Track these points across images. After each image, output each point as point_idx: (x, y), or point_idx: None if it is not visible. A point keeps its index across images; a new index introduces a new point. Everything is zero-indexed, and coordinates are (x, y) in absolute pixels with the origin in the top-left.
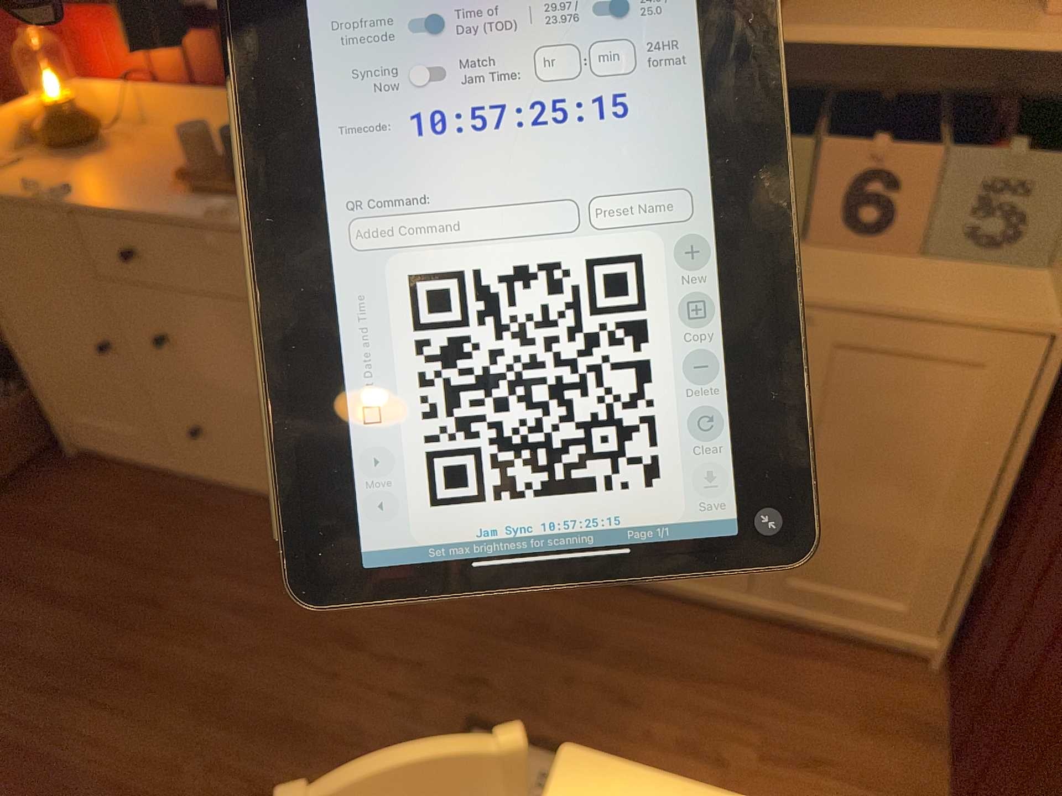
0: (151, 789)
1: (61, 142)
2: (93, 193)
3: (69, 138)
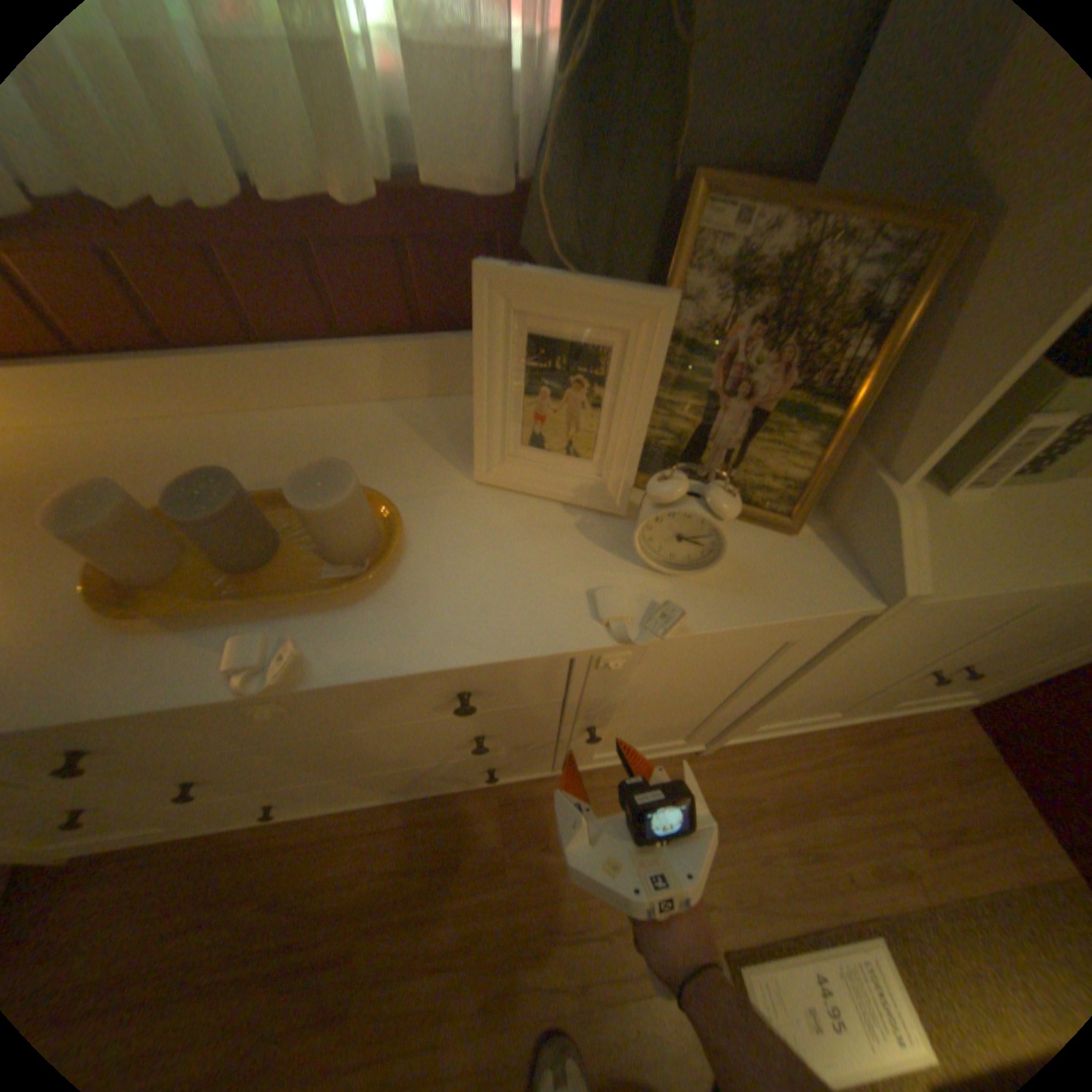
0: None
1: None
2: None
3: None
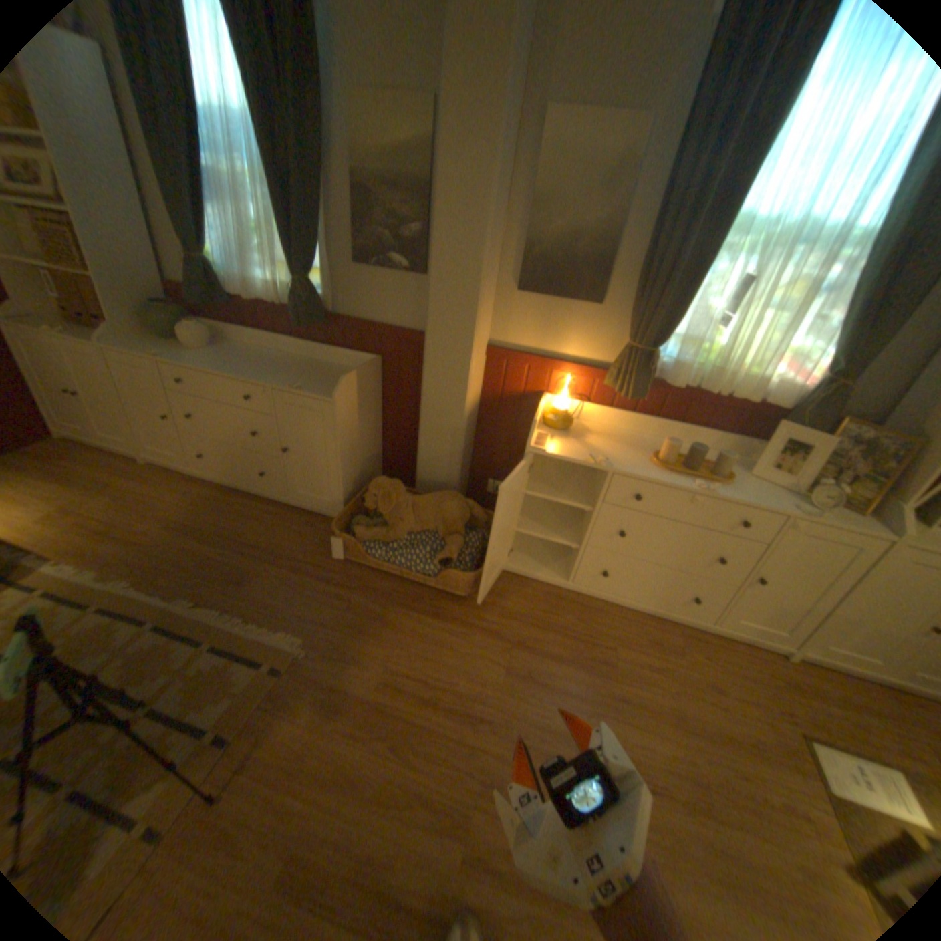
0: (689, 778)
1: (561, 427)
2: (614, 462)
3: (565, 425)
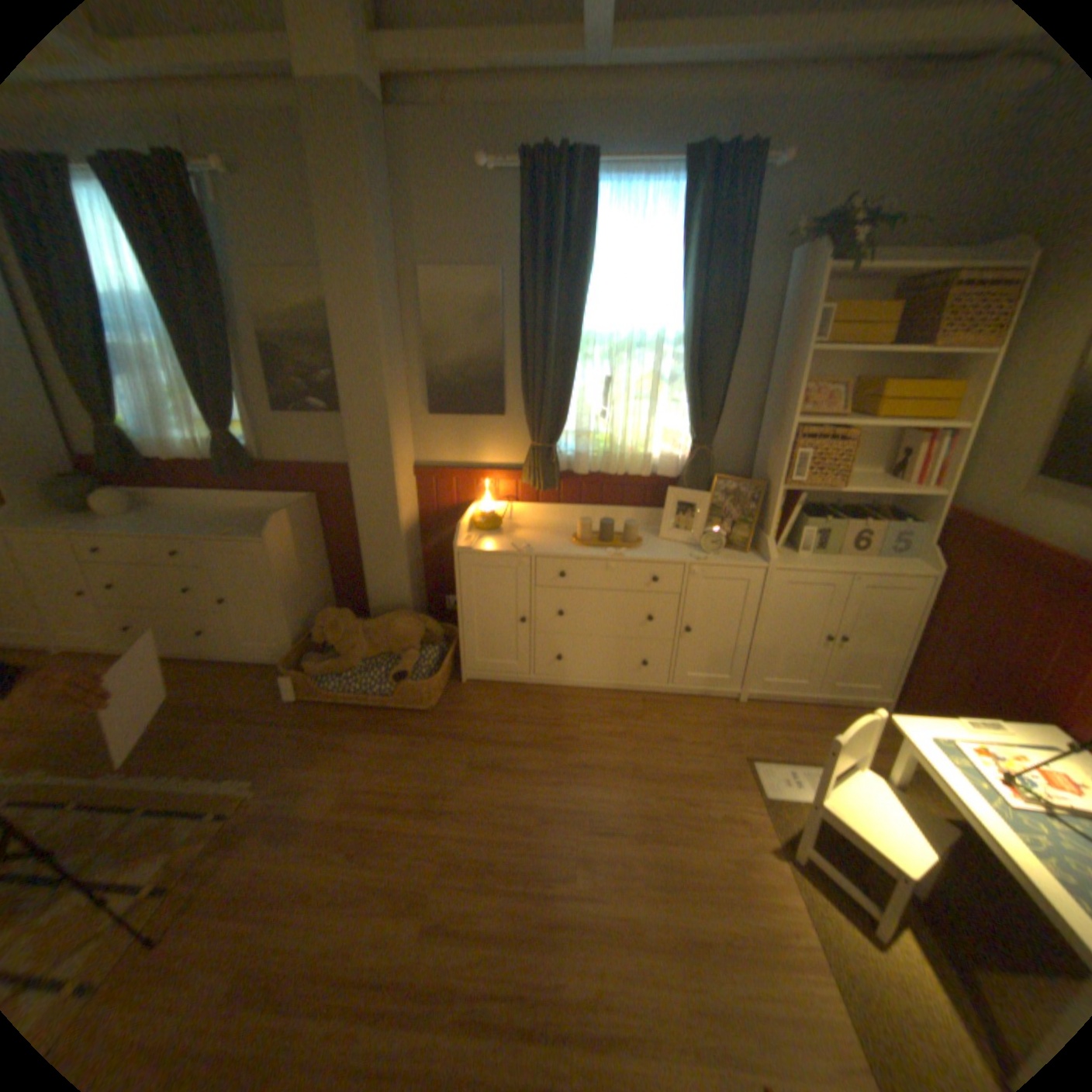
0: (640, 817)
1: (490, 528)
2: (535, 549)
3: (493, 526)
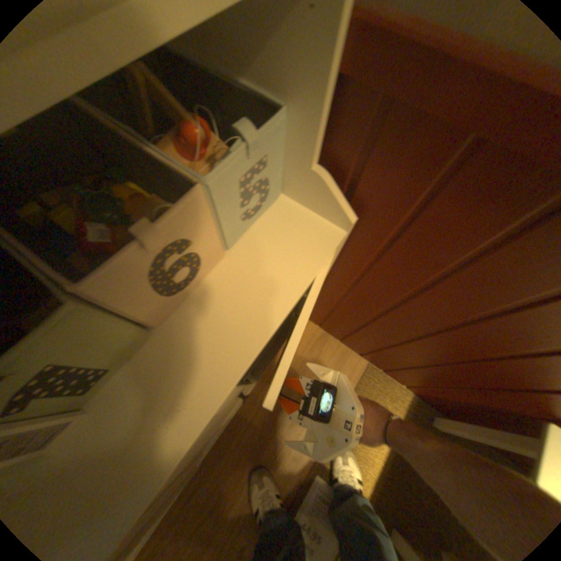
0: None
1: None
2: None
3: None
